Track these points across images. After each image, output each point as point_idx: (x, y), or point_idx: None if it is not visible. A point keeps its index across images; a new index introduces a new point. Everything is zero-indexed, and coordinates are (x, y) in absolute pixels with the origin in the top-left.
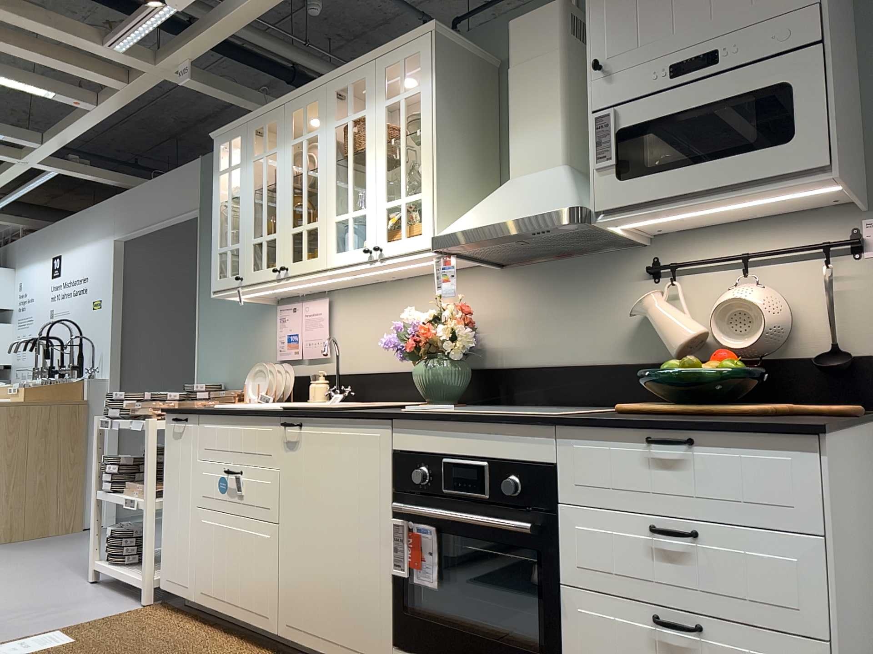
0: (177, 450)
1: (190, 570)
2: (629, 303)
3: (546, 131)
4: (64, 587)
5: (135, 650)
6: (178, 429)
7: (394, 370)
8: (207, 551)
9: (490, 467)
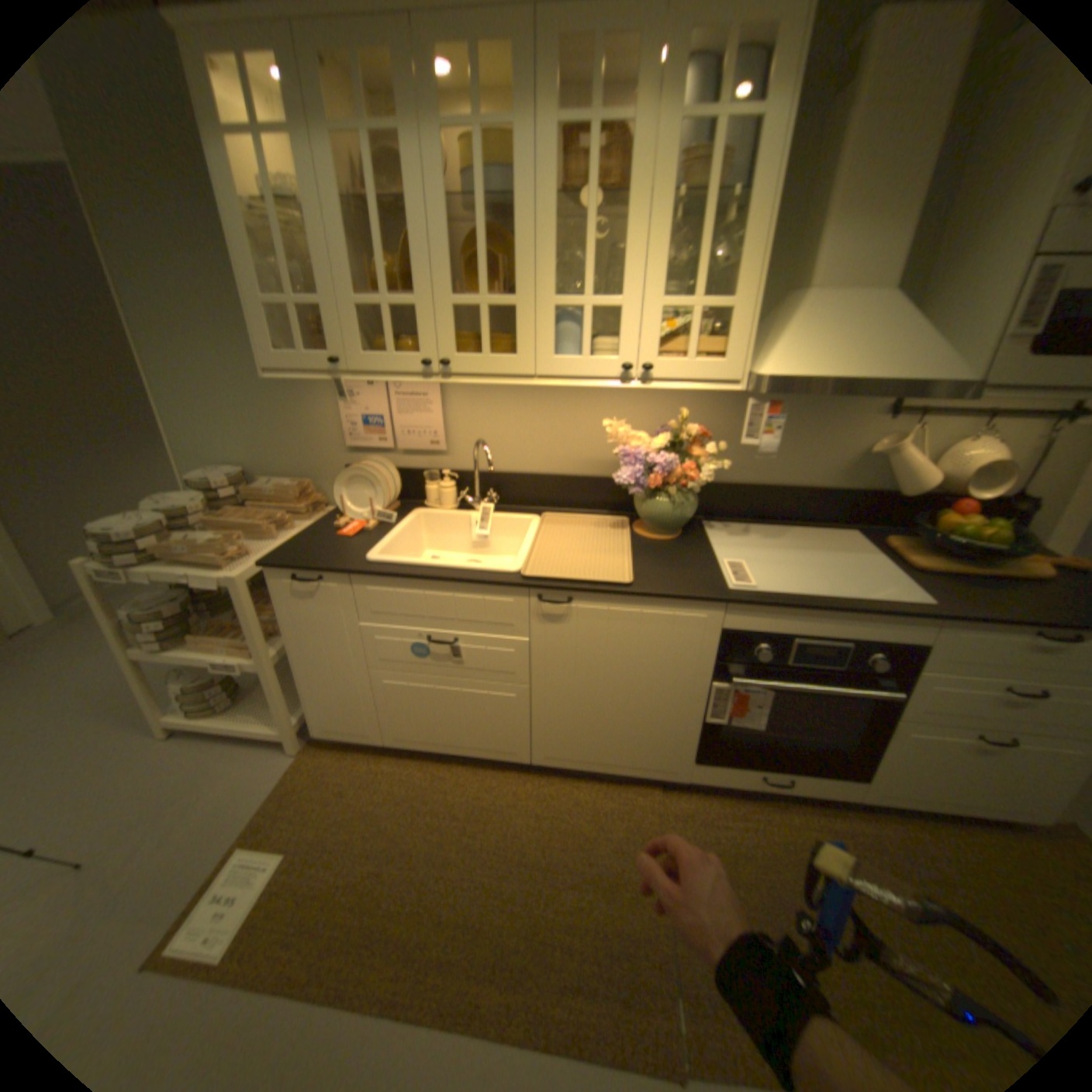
0: (310, 613)
1: (370, 723)
2: (860, 436)
3: (891, 234)
4: (132, 764)
5: (379, 836)
6: (304, 589)
7: (554, 474)
8: (401, 708)
9: (855, 647)
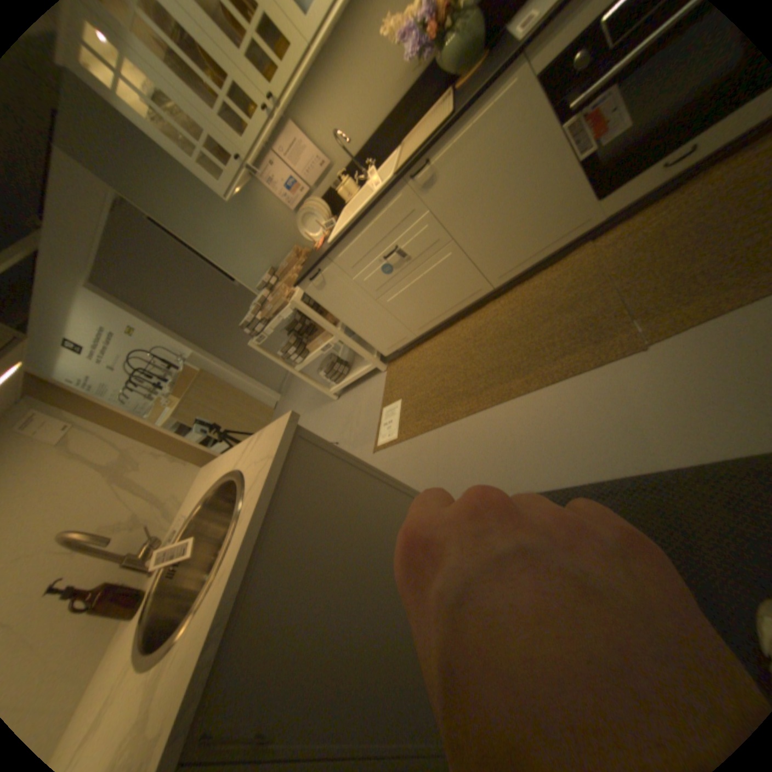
0: (332, 291)
1: (402, 328)
2: None
3: None
4: (334, 411)
5: (437, 368)
6: (319, 281)
7: (391, 108)
8: (407, 308)
9: None
